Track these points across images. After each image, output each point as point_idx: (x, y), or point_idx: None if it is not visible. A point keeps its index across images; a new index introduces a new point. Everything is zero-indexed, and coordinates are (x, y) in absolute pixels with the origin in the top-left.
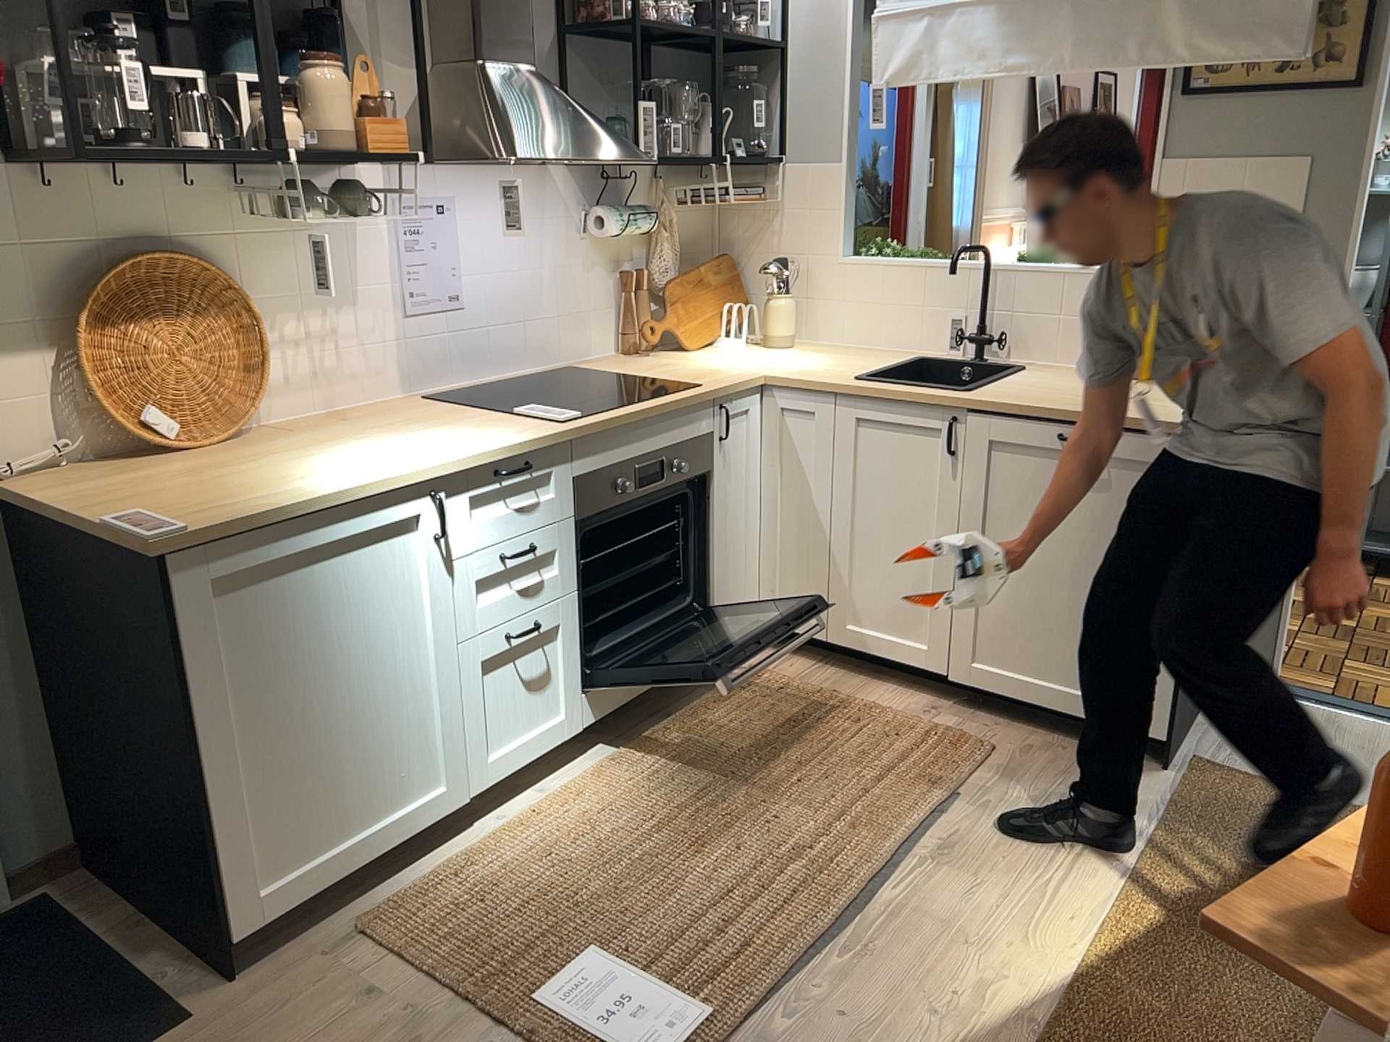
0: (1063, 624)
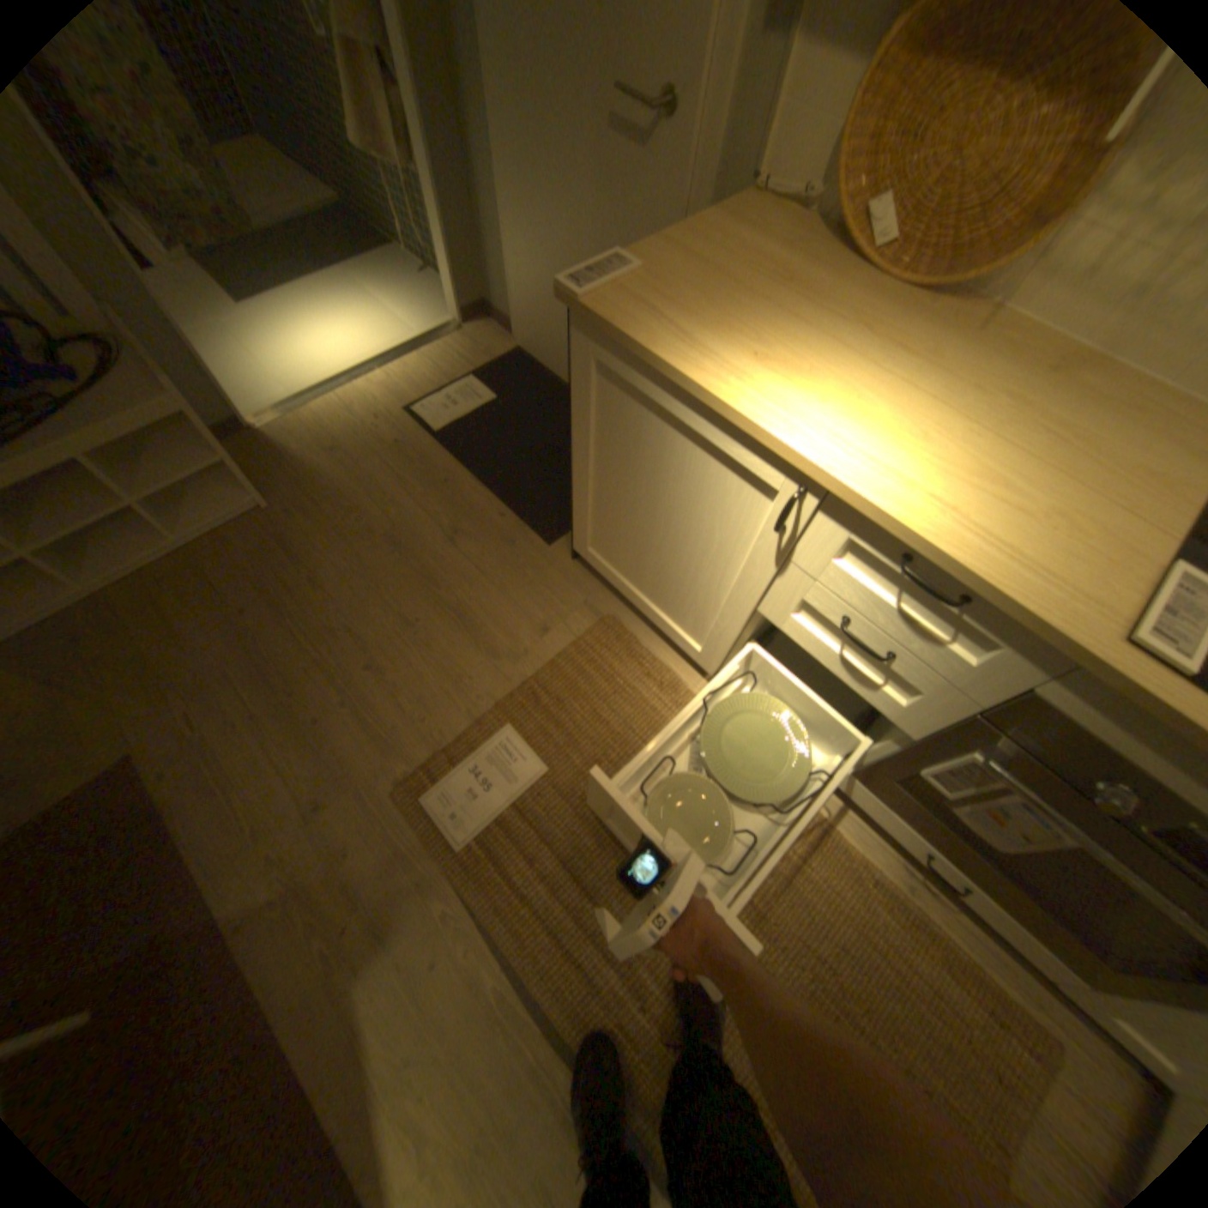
0: None
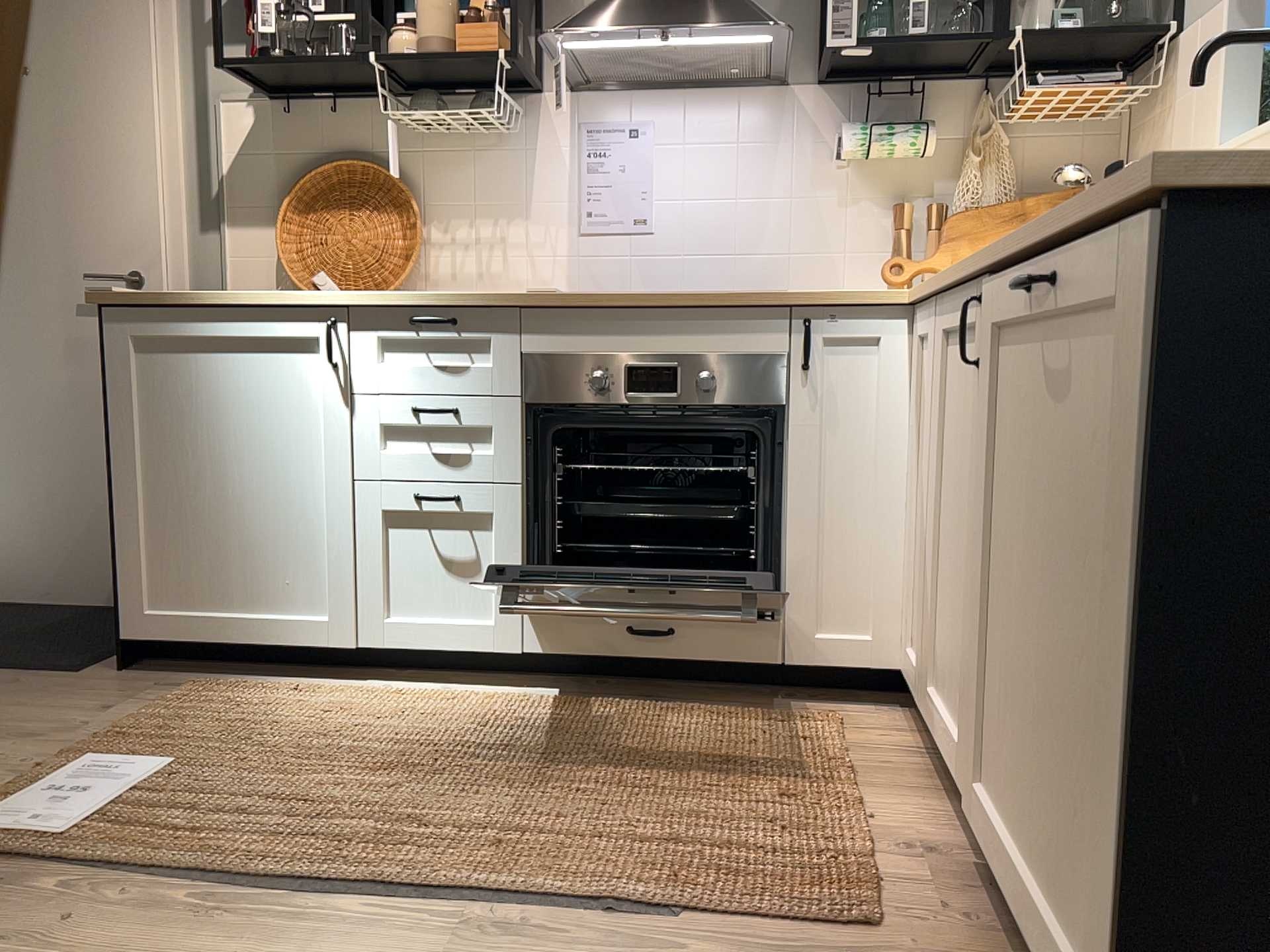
0: (1048, 728)
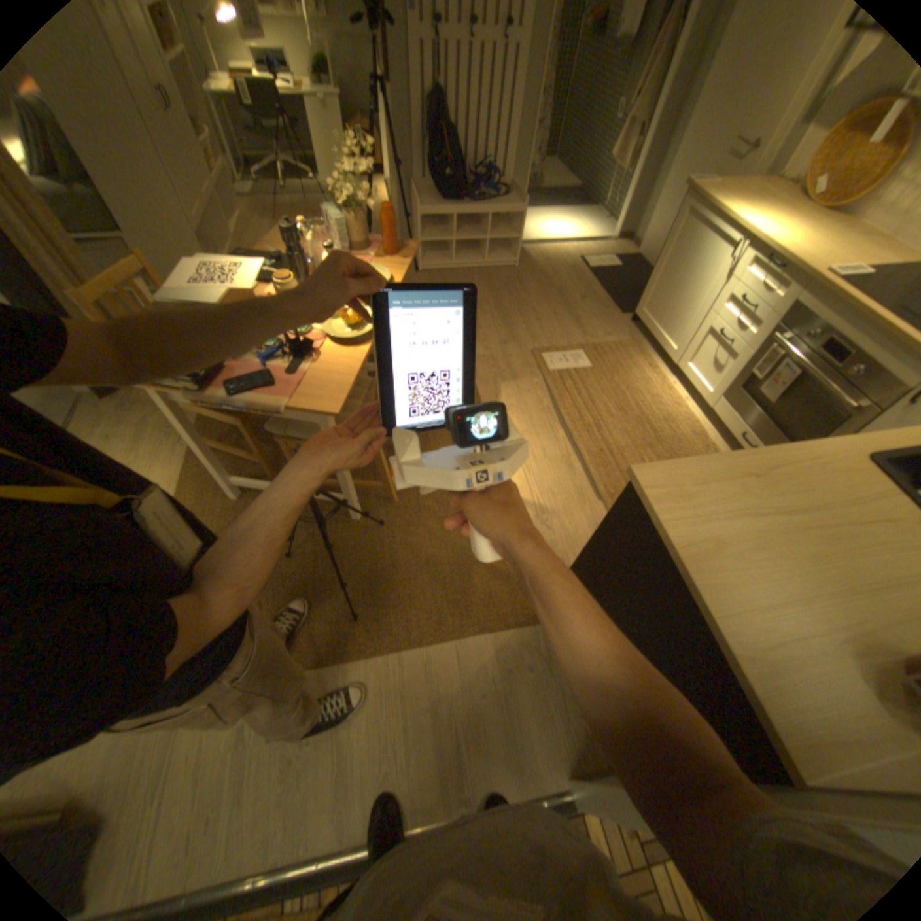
0: None
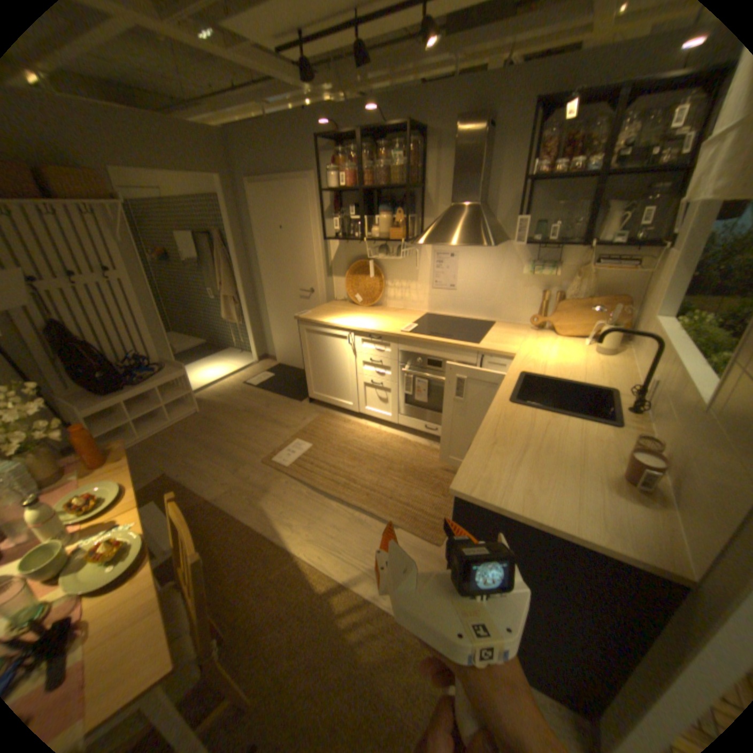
0: None
